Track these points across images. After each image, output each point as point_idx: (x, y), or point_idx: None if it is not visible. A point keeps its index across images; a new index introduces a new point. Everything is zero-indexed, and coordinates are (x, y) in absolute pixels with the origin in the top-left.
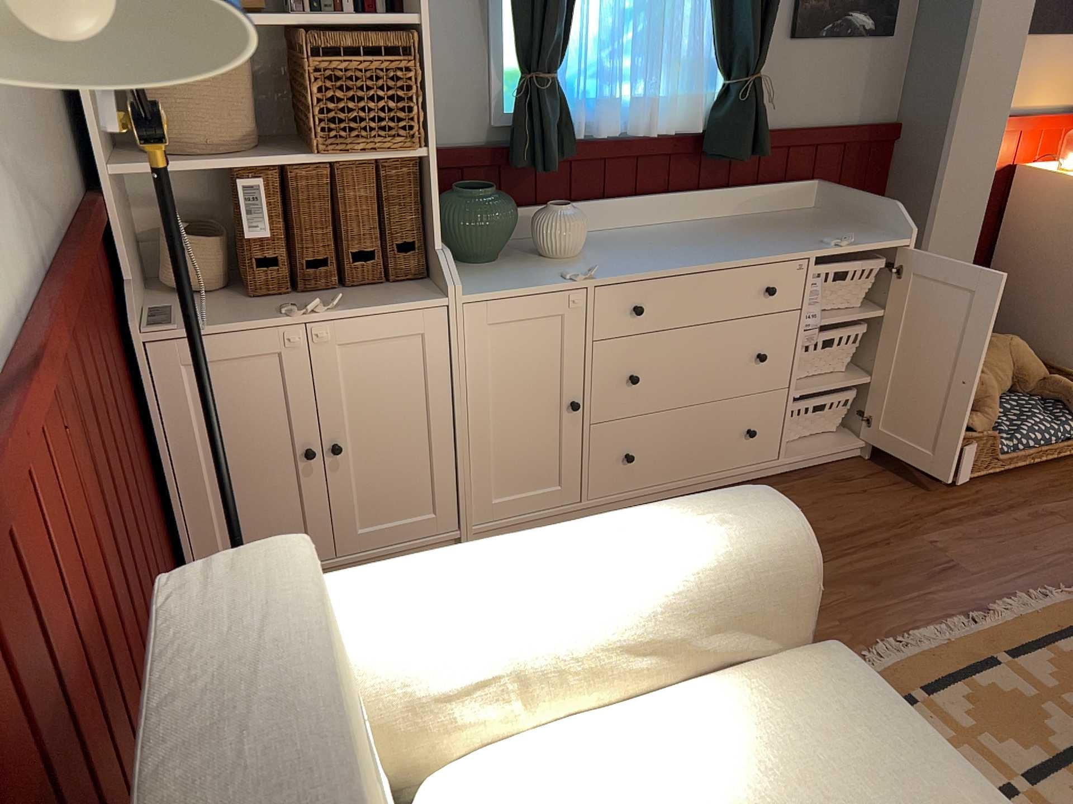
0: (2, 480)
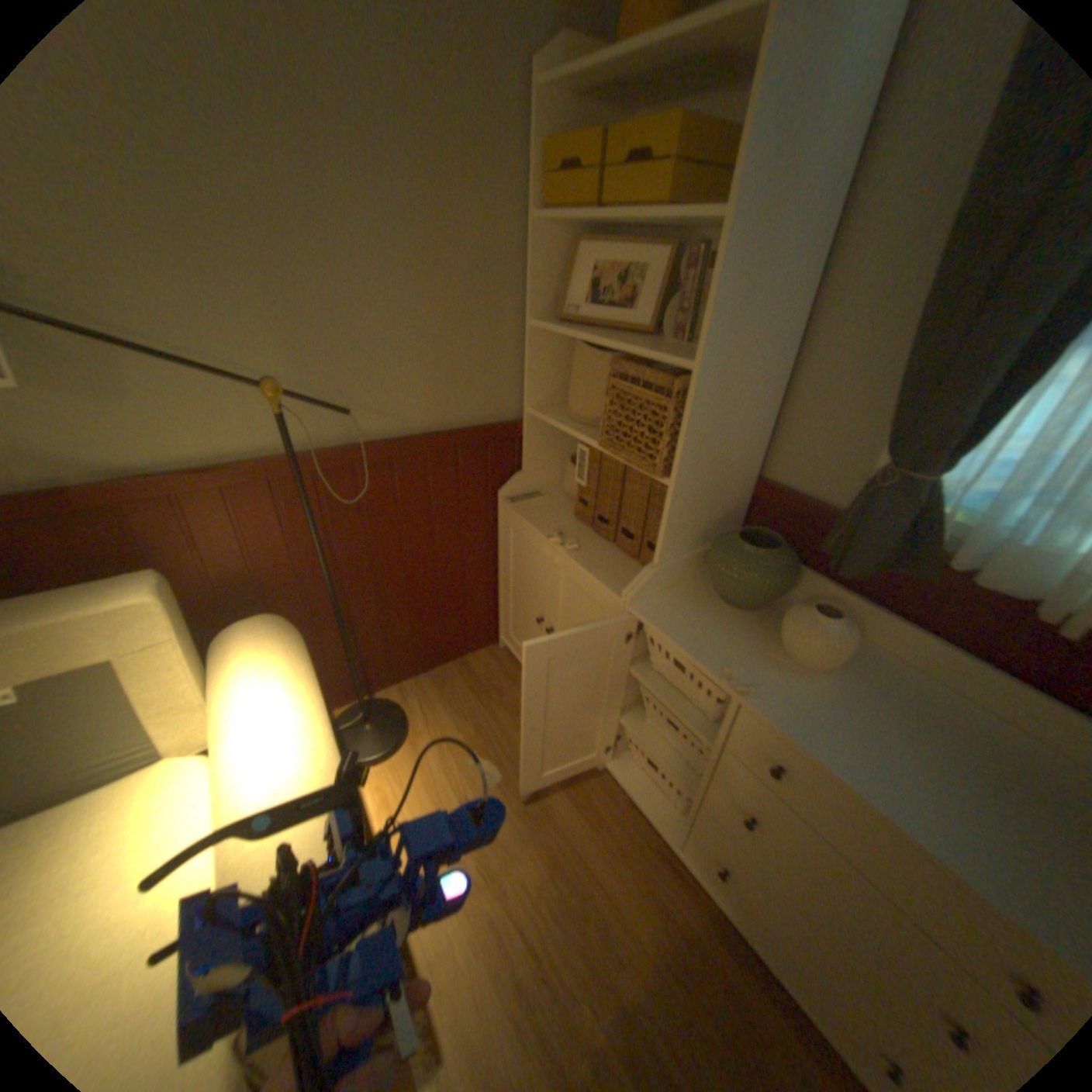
0: (163, 502)
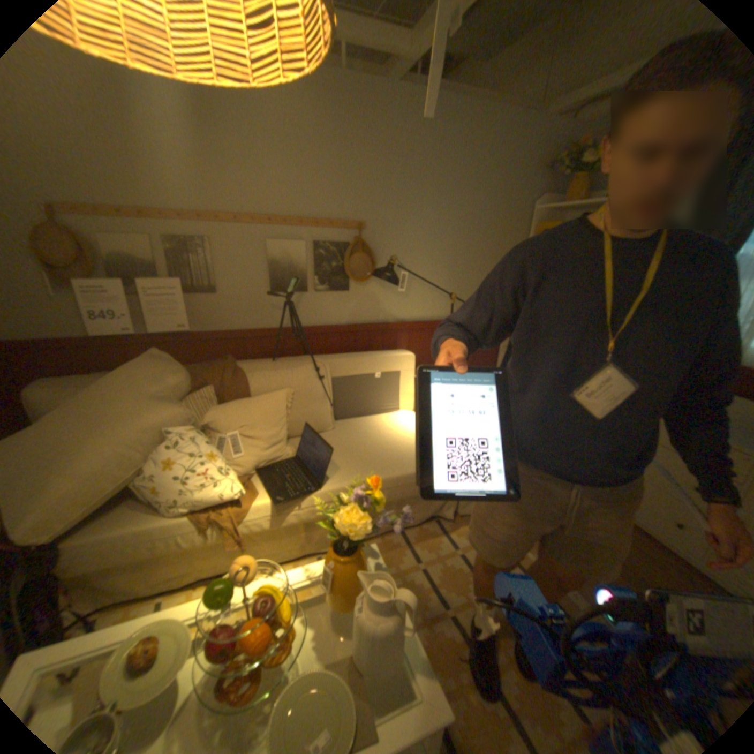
0: (406, 331)
